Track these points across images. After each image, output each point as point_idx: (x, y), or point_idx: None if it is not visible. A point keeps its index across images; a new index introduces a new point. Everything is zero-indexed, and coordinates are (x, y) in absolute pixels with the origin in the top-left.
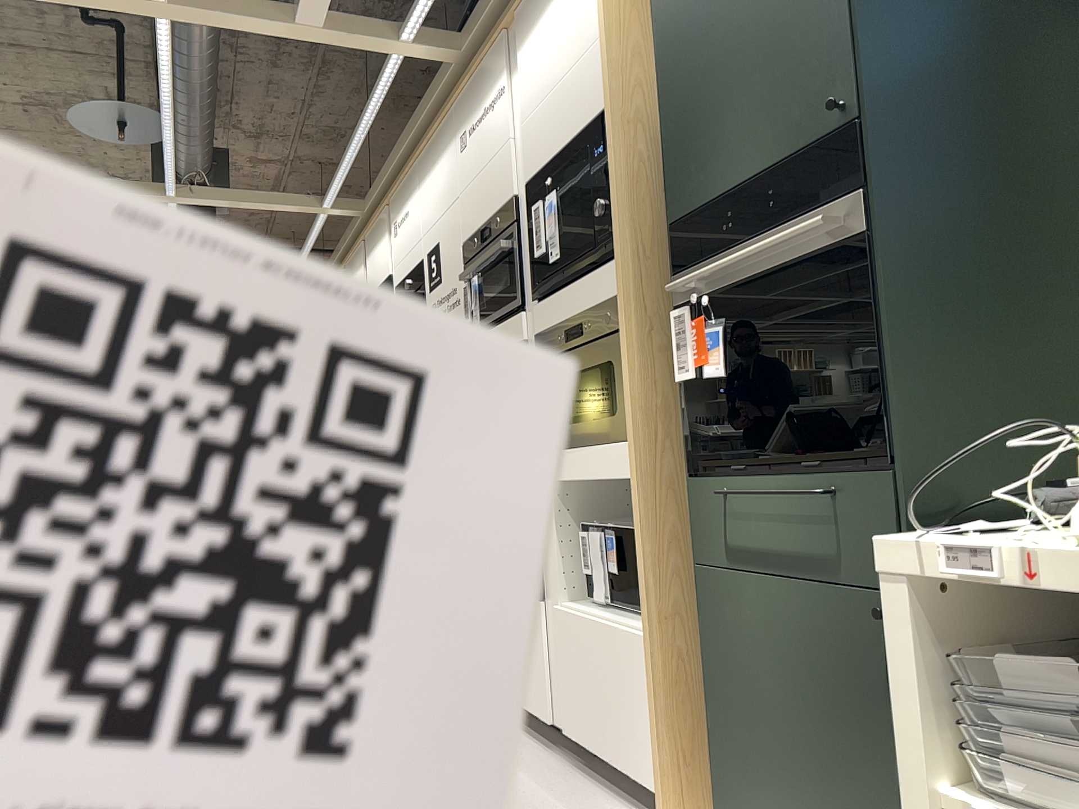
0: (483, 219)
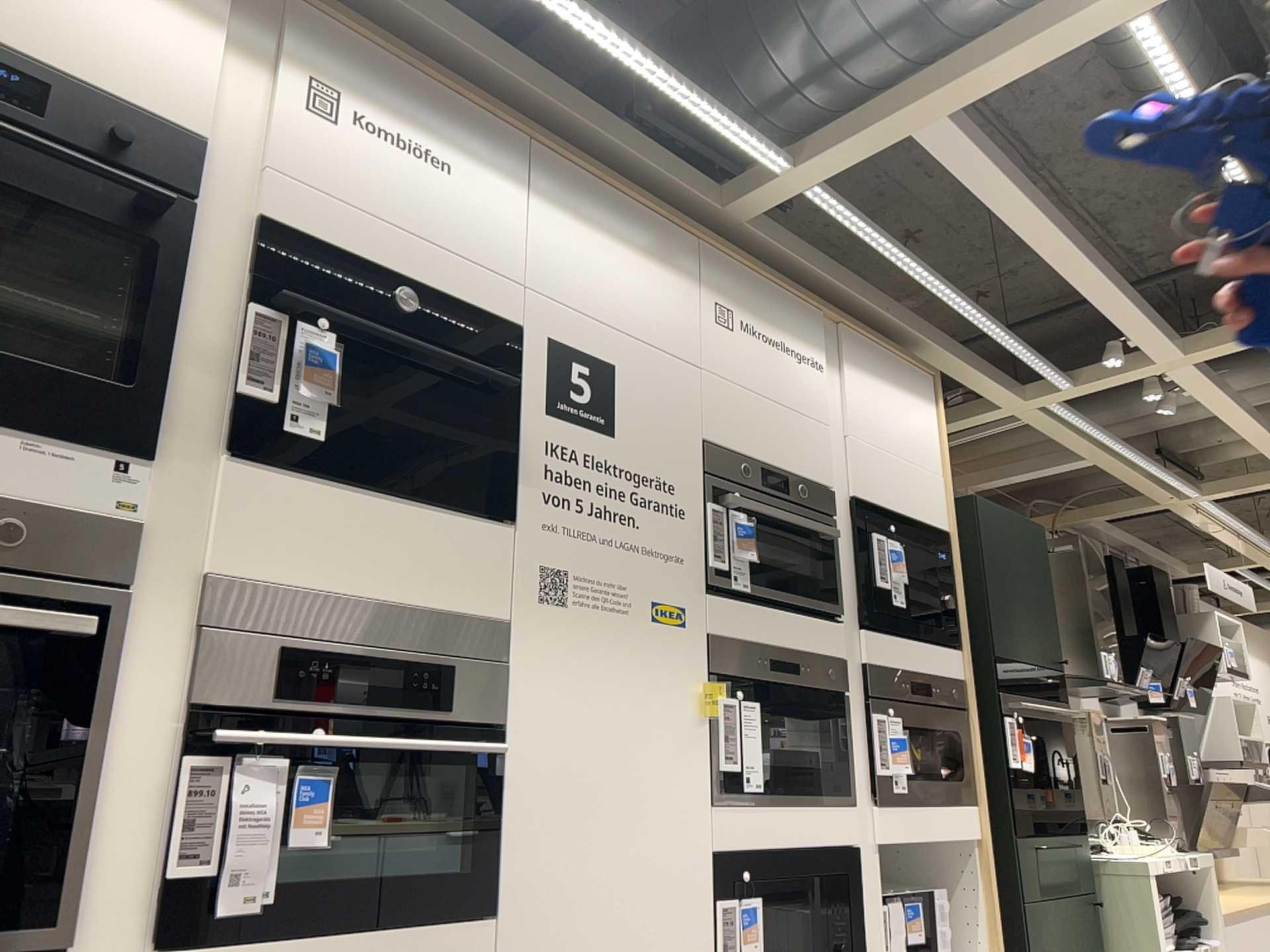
0: (758, 457)
